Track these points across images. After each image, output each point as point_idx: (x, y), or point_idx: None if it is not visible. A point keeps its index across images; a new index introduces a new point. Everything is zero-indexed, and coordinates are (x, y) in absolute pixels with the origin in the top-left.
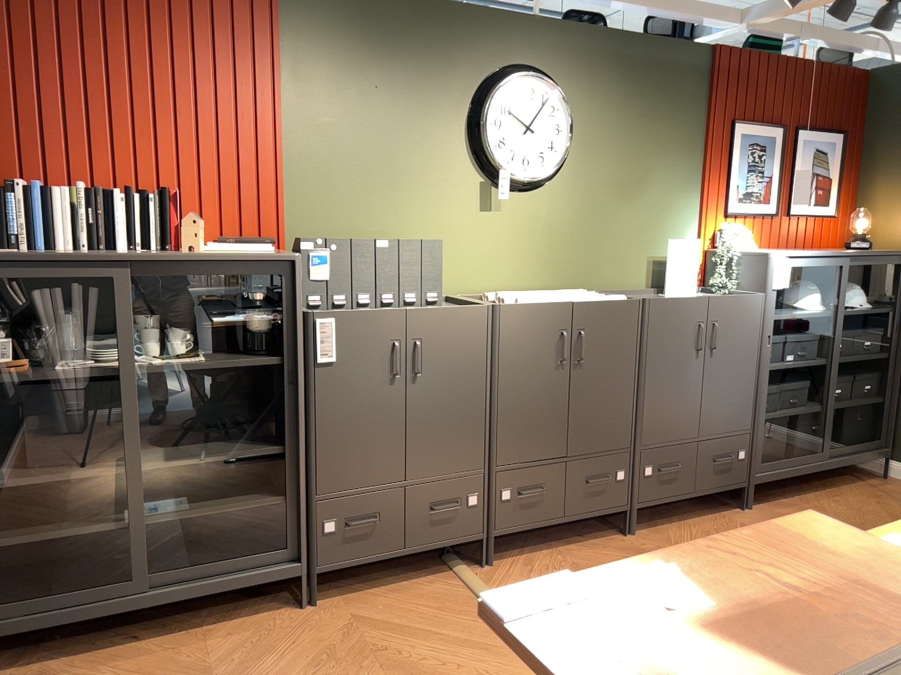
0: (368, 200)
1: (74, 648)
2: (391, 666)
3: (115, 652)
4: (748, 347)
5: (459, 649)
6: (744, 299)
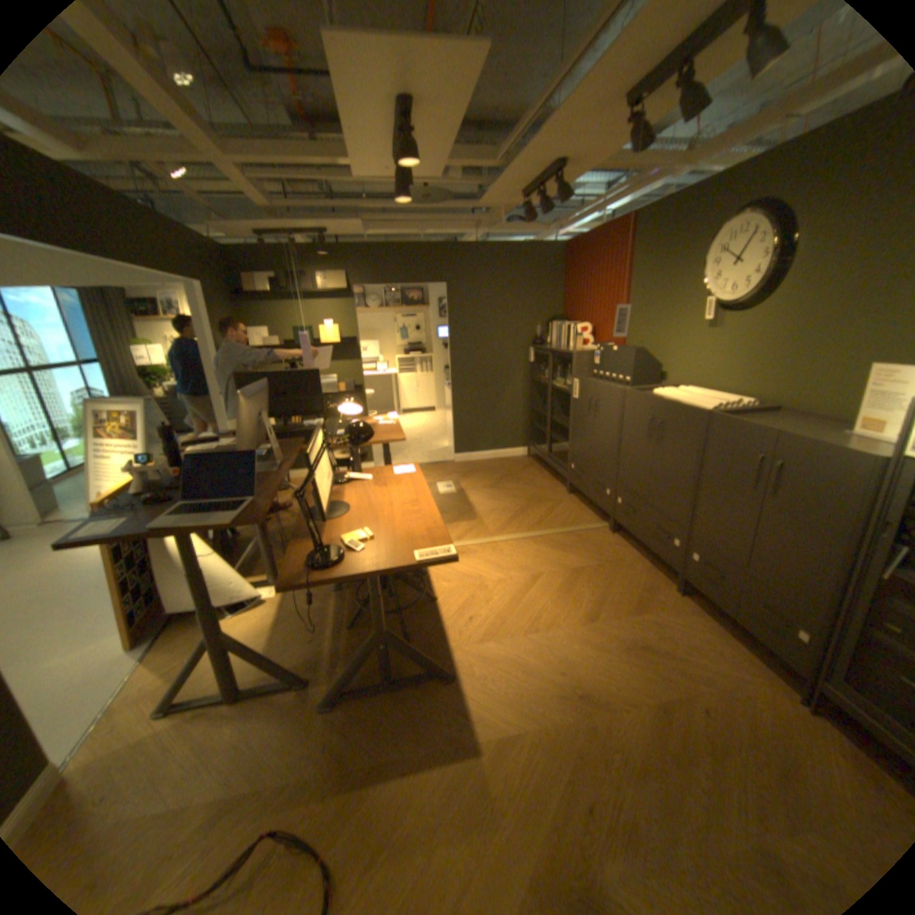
0: (655, 323)
1: (544, 466)
2: (530, 506)
3: (541, 470)
4: (833, 513)
5: (539, 519)
6: (835, 450)
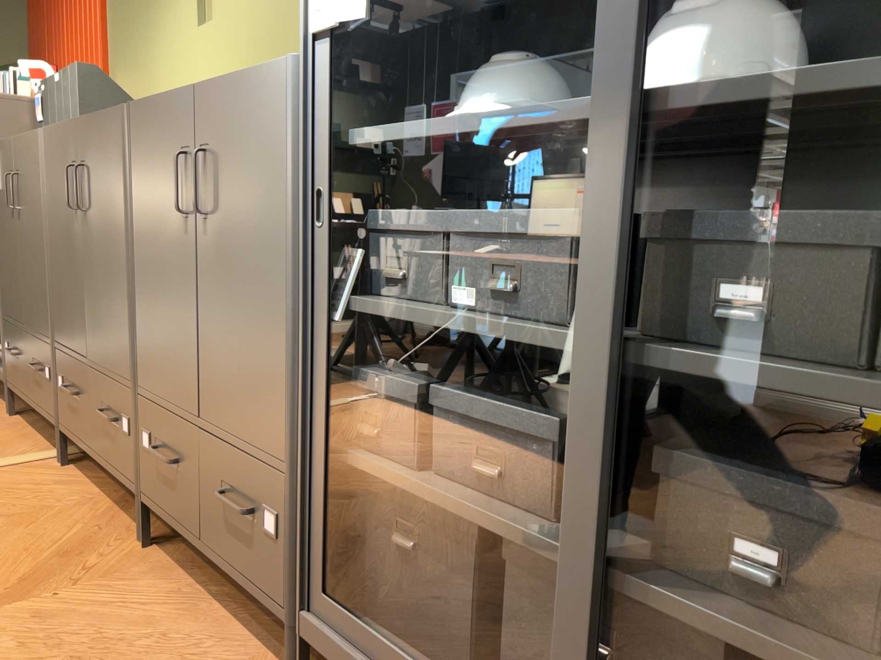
0: (139, 45)
1: None
2: None
3: None
4: (262, 215)
5: None
6: (248, 78)
